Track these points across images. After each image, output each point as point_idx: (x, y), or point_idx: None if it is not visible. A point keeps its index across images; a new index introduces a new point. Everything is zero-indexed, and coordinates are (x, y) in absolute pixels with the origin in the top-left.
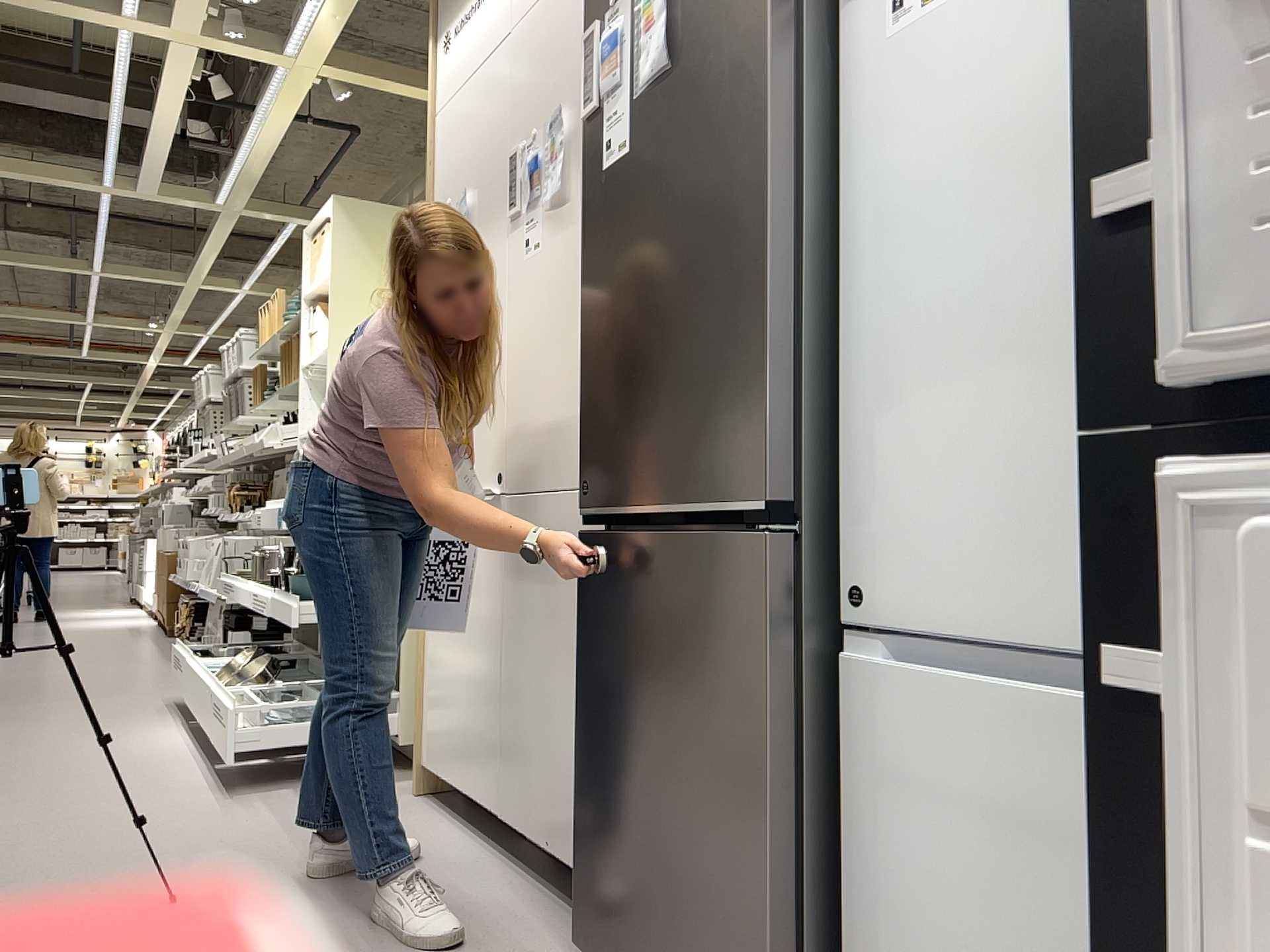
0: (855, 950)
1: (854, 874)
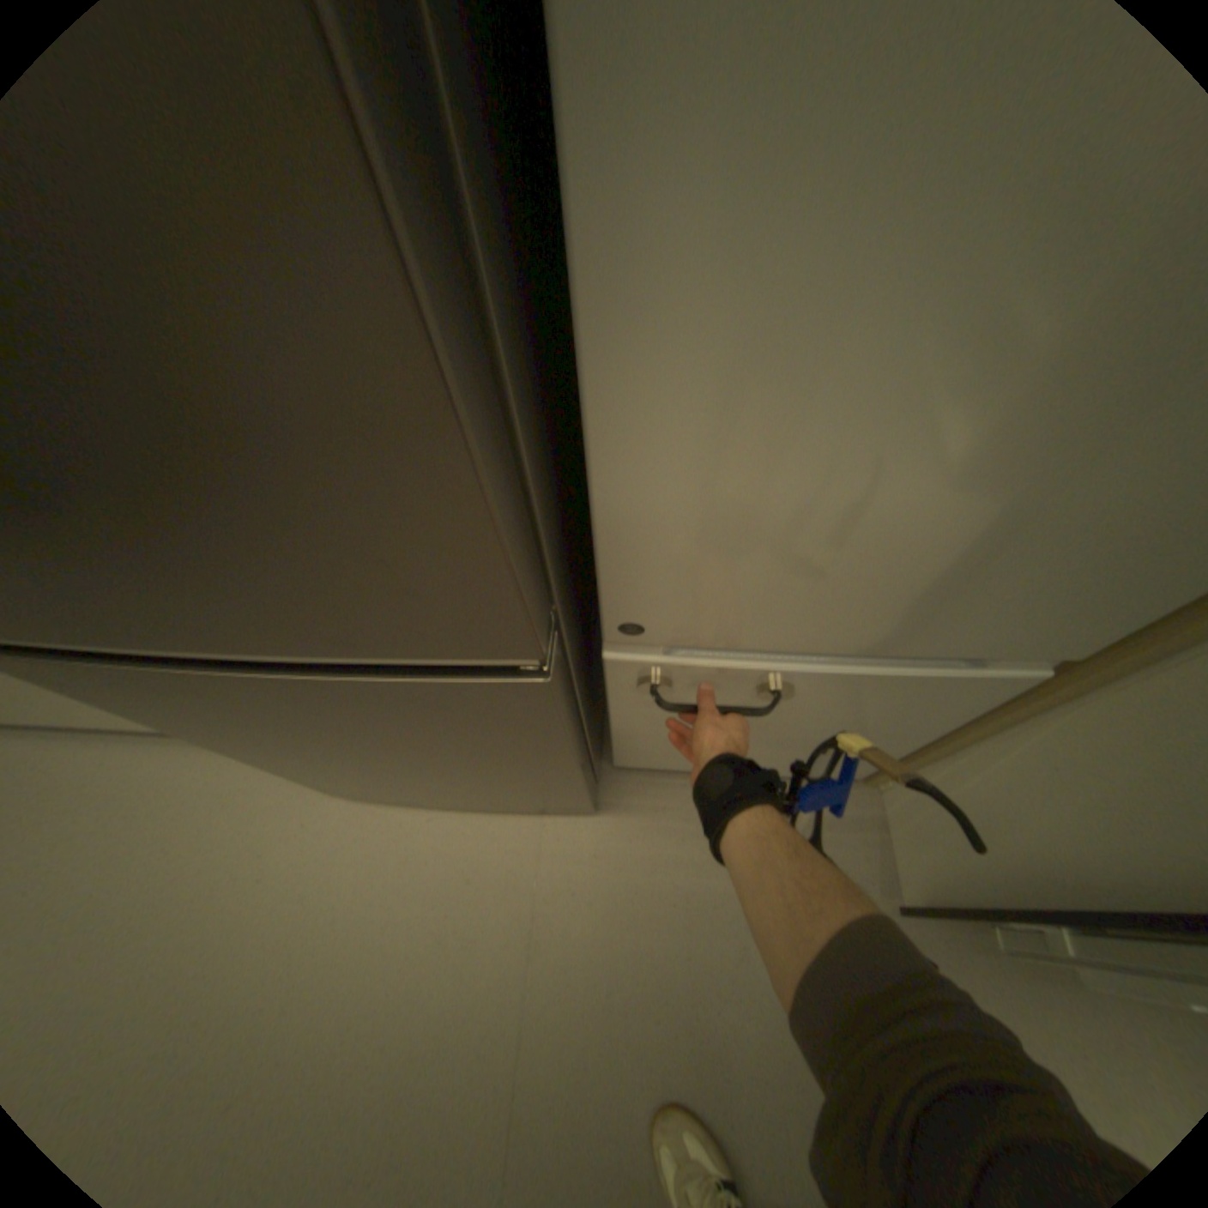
0: (613, 736)
1: (613, 720)
